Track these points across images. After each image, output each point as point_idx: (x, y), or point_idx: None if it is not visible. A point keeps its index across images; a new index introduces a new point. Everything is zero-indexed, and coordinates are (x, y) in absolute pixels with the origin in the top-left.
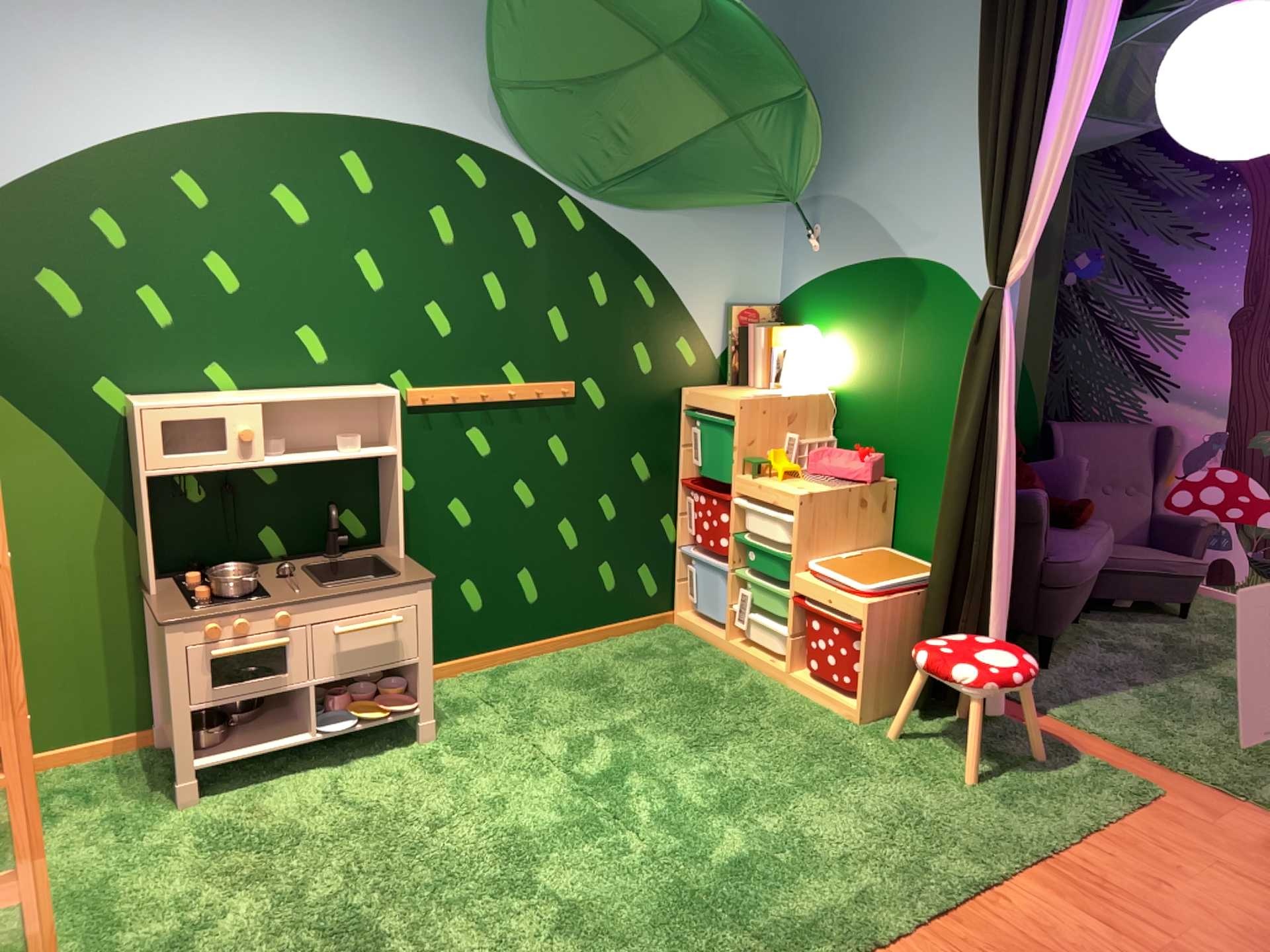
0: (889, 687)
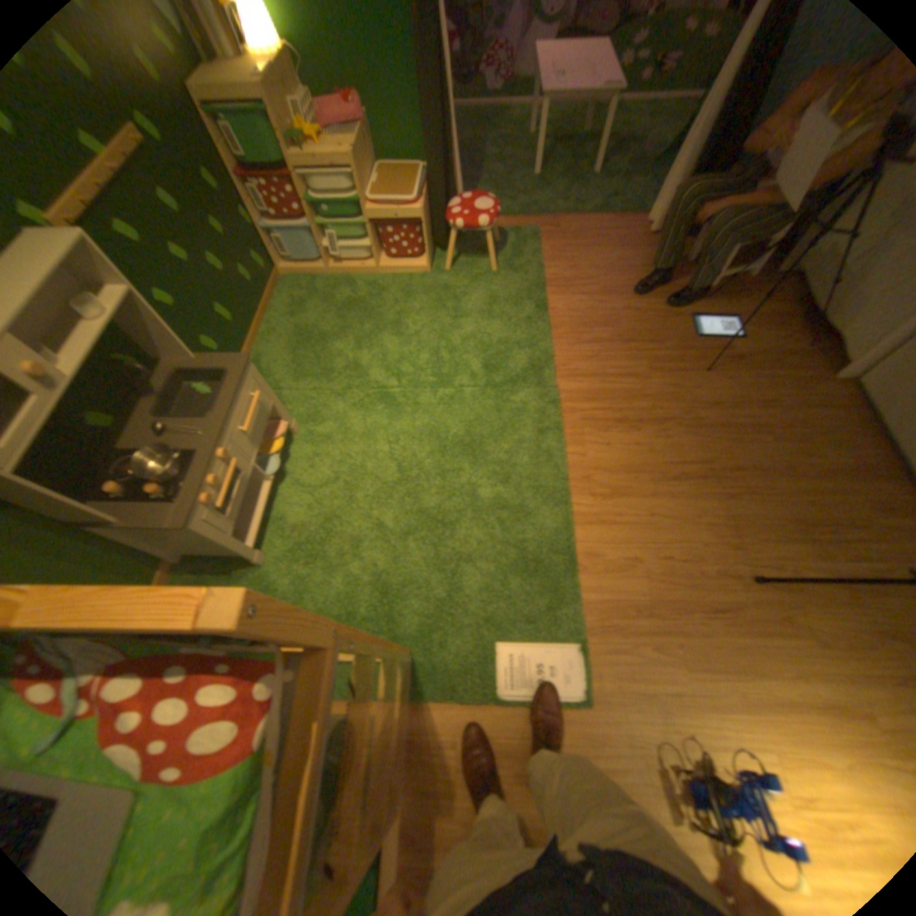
0: (430, 247)
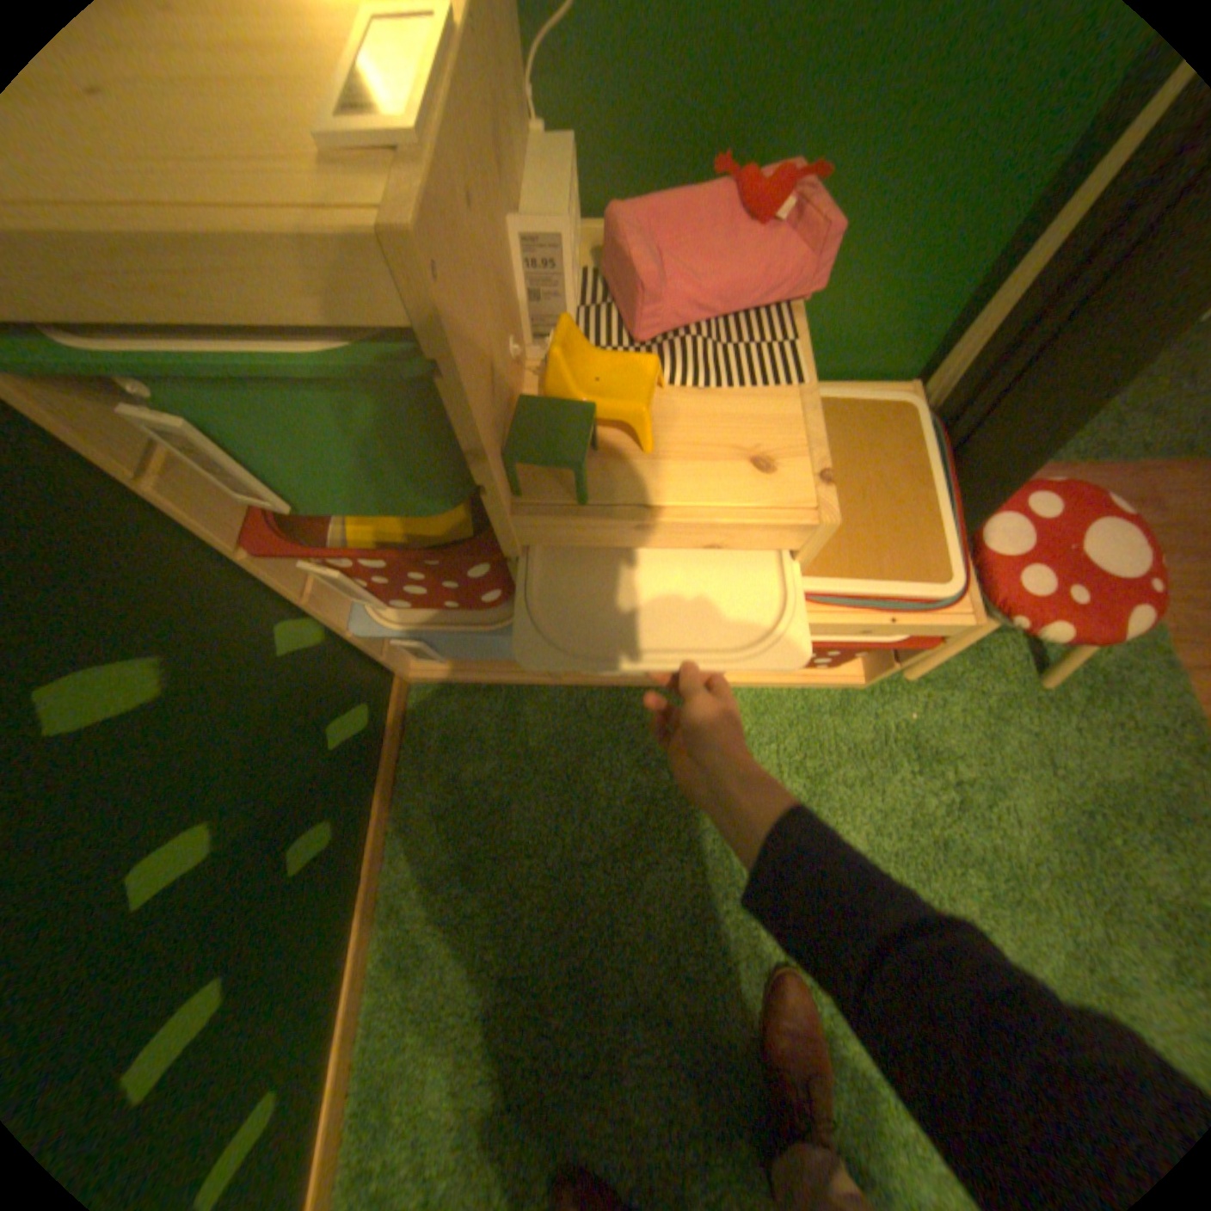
0: None
